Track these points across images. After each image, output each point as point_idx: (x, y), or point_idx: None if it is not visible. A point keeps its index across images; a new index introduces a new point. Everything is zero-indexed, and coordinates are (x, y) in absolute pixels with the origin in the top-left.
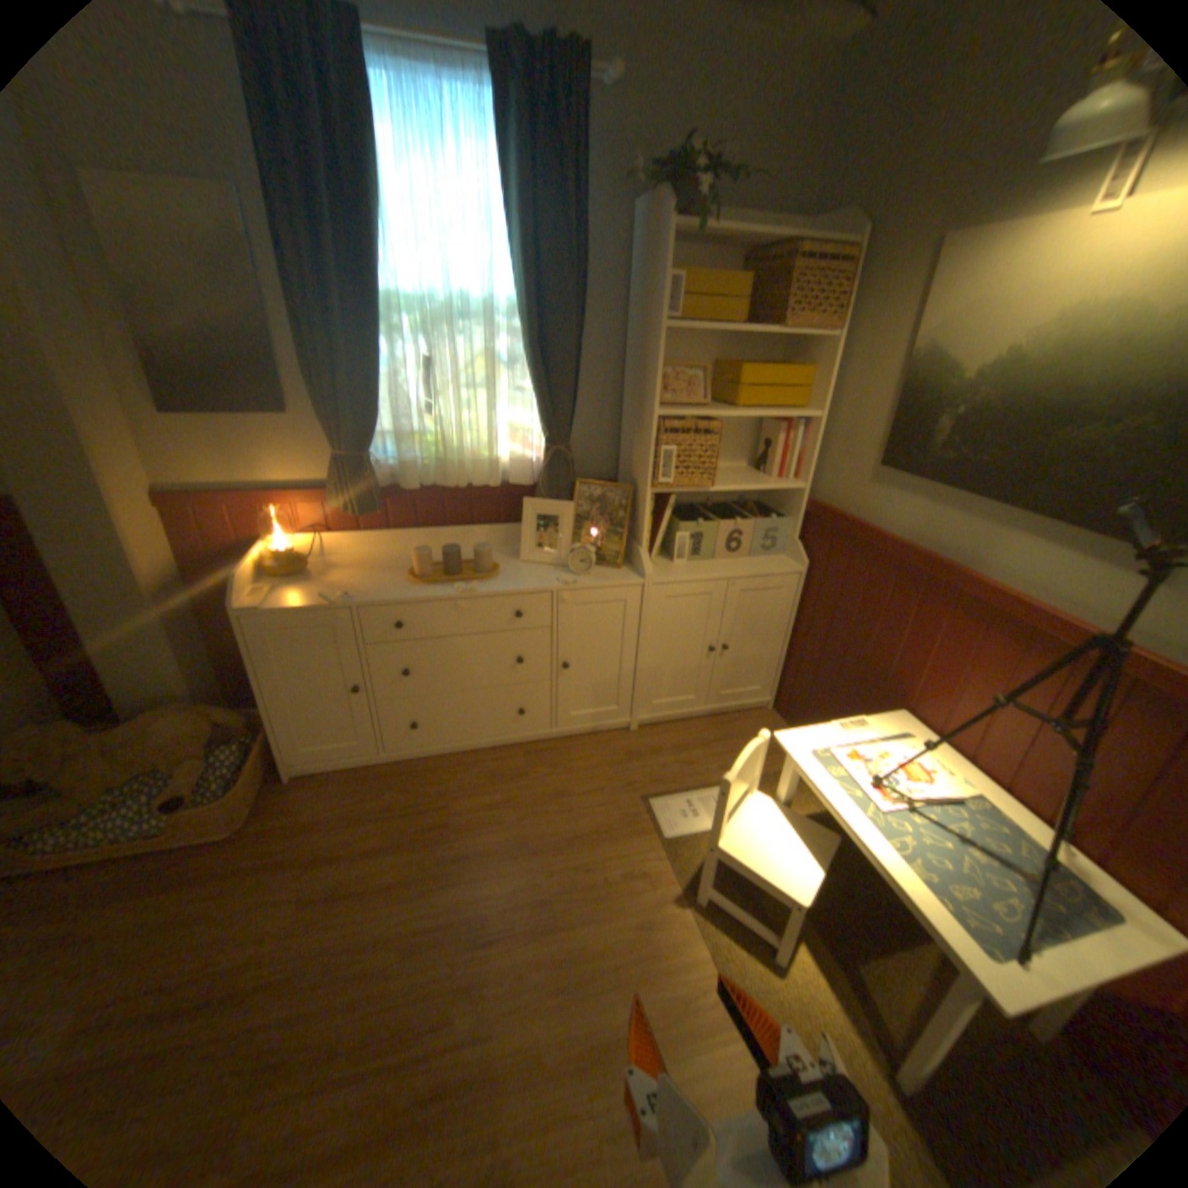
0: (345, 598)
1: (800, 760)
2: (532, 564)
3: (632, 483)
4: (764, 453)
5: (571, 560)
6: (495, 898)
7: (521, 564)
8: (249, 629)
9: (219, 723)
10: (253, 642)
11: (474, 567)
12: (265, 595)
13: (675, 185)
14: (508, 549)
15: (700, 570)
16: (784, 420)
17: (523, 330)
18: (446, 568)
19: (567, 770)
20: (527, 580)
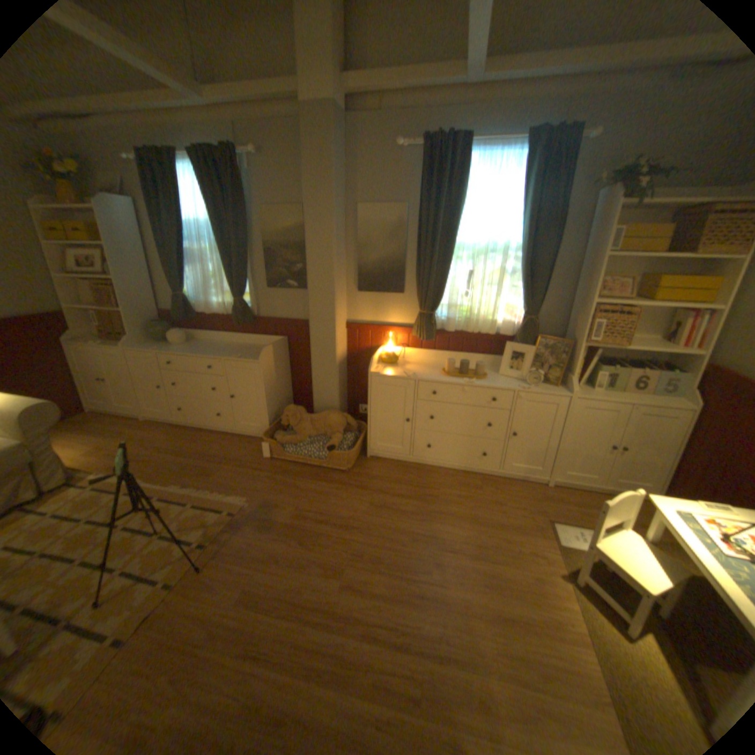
0: (413, 375)
1: (666, 513)
2: (504, 376)
3: (573, 340)
4: (676, 331)
5: (528, 377)
6: (457, 536)
7: (498, 375)
8: (371, 383)
9: (349, 423)
10: (371, 389)
11: (473, 373)
12: (381, 369)
13: (625, 182)
14: (491, 368)
15: (613, 396)
16: (693, 310)
17: (522, 257)
18: (460, 371)
19: (505, 494)
20: (501, 383)
